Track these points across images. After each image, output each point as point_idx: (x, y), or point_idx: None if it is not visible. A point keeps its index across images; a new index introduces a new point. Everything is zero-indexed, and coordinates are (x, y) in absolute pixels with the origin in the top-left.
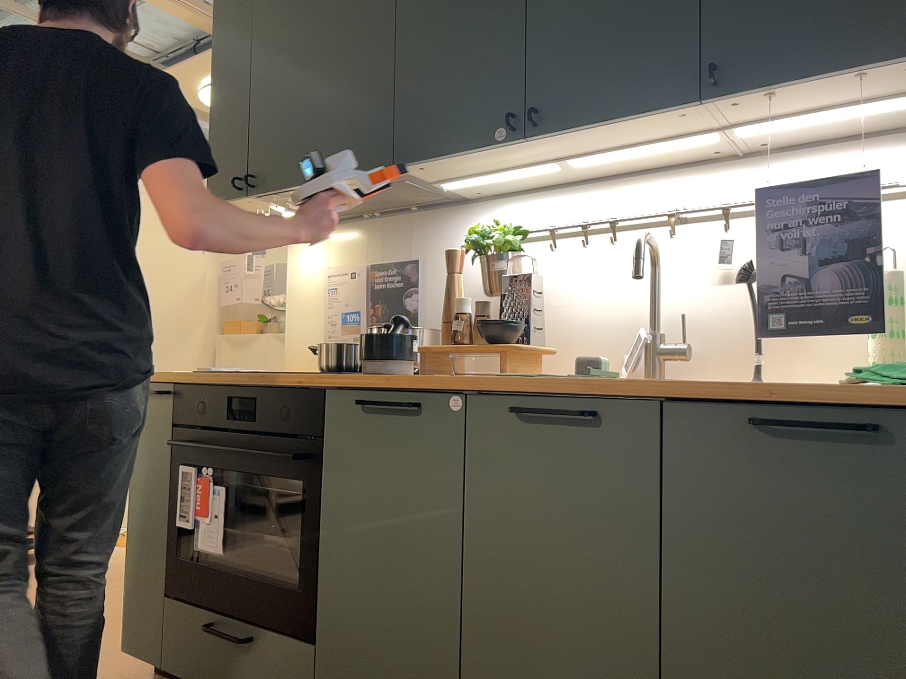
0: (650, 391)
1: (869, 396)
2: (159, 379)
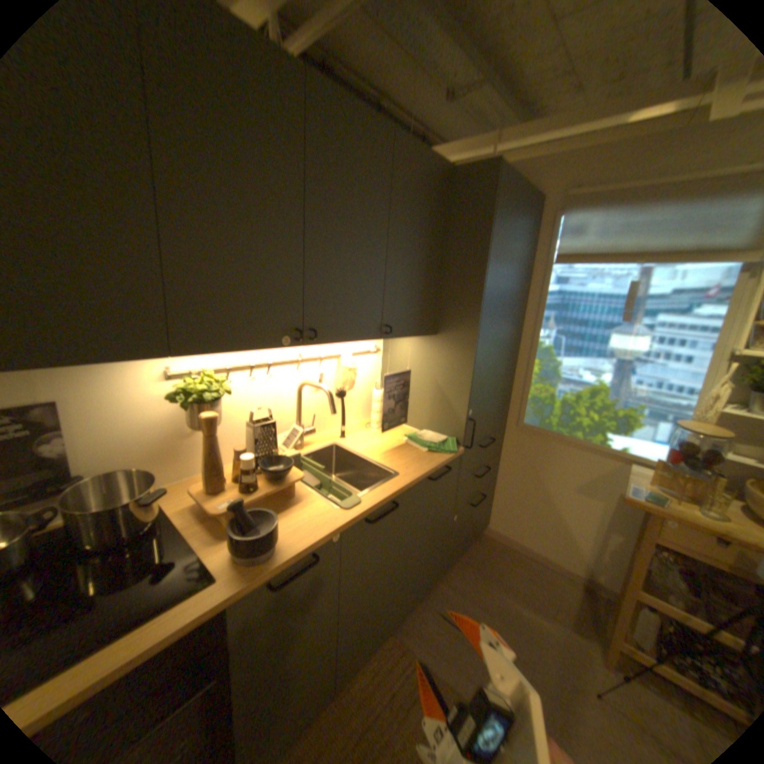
0: (411, 486)
1: (444, 460)
2: None
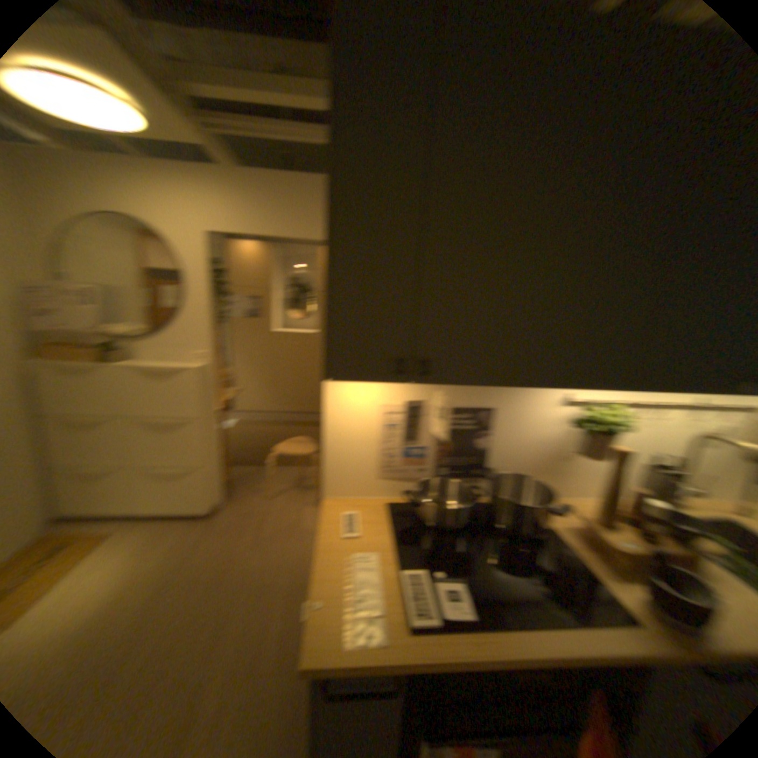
0: None
1: None
2: (386, 670)
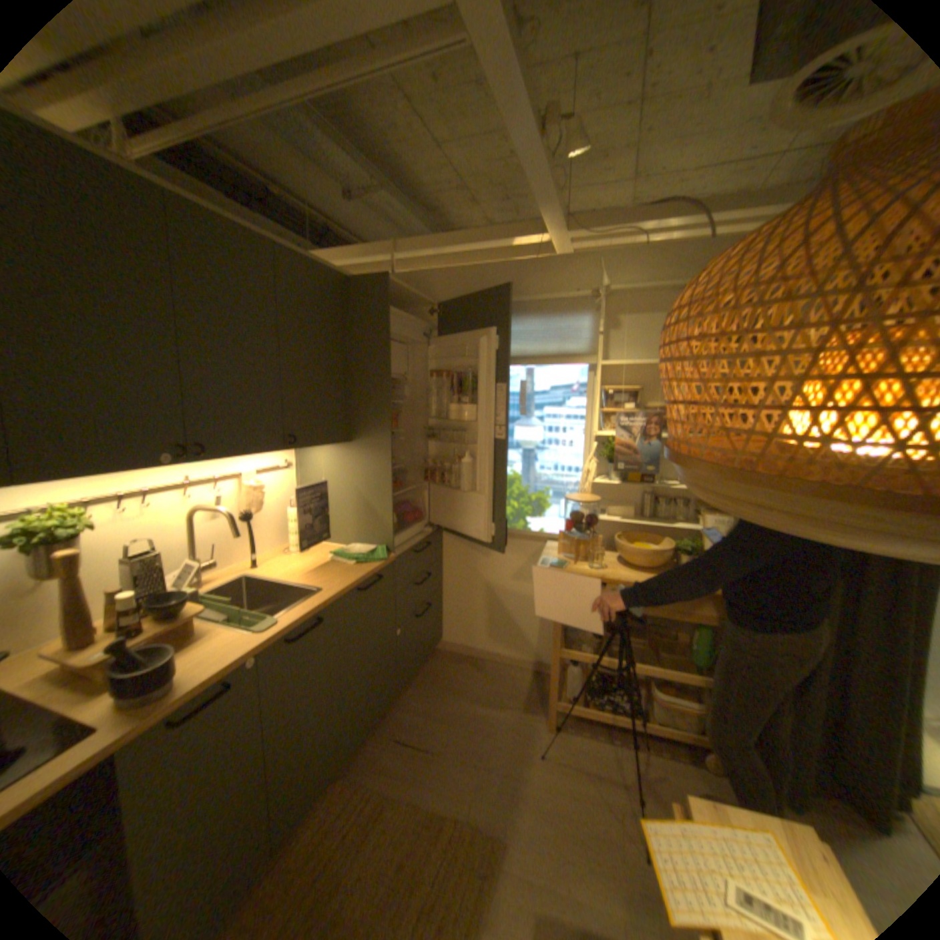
0: (335, 598)
1: (374, 568)
2: None
